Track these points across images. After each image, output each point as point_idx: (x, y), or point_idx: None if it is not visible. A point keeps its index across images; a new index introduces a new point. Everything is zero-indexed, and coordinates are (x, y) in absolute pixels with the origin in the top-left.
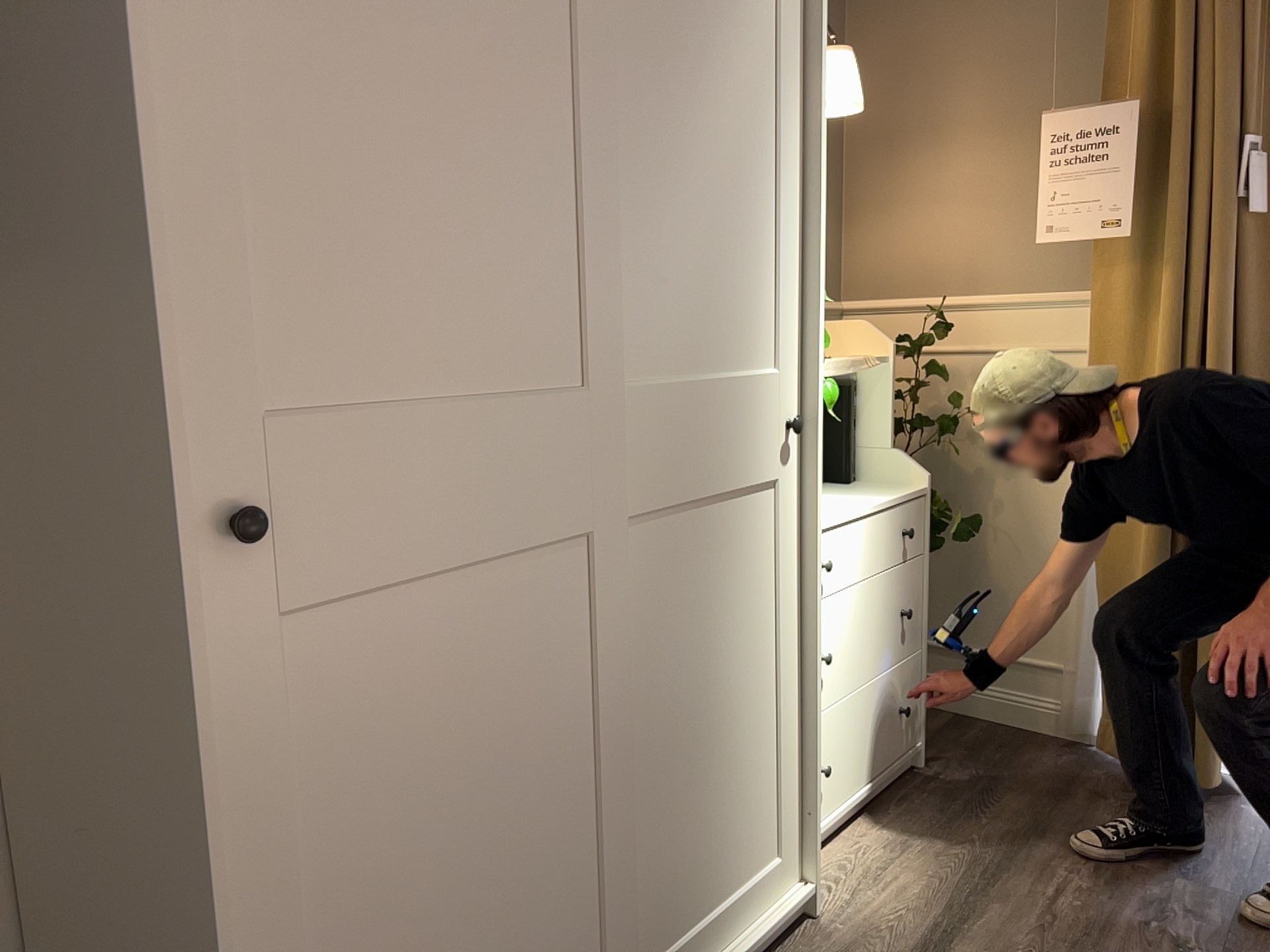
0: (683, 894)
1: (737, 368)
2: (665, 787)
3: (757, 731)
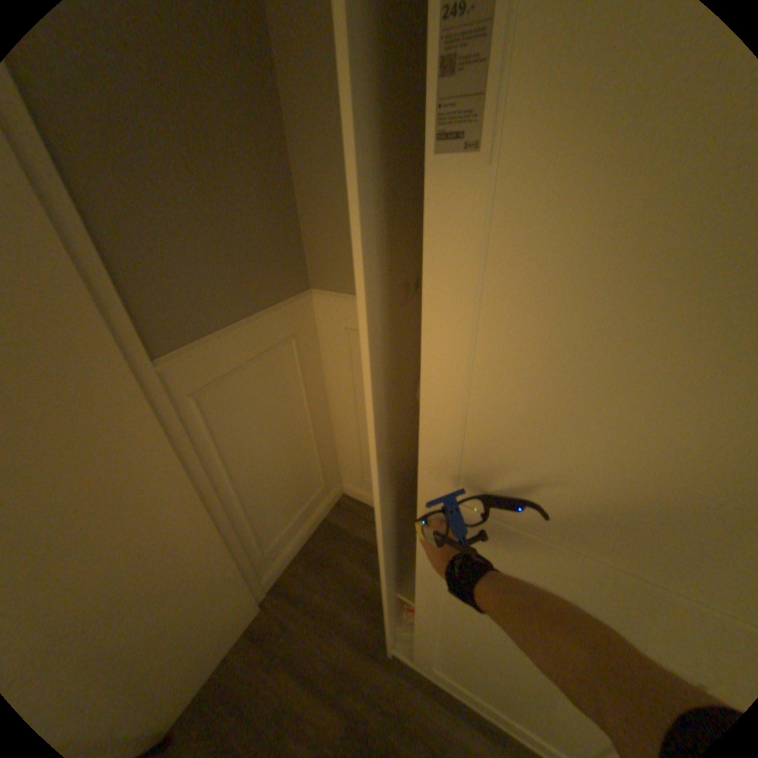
0: None
1: None
2: None
3: None
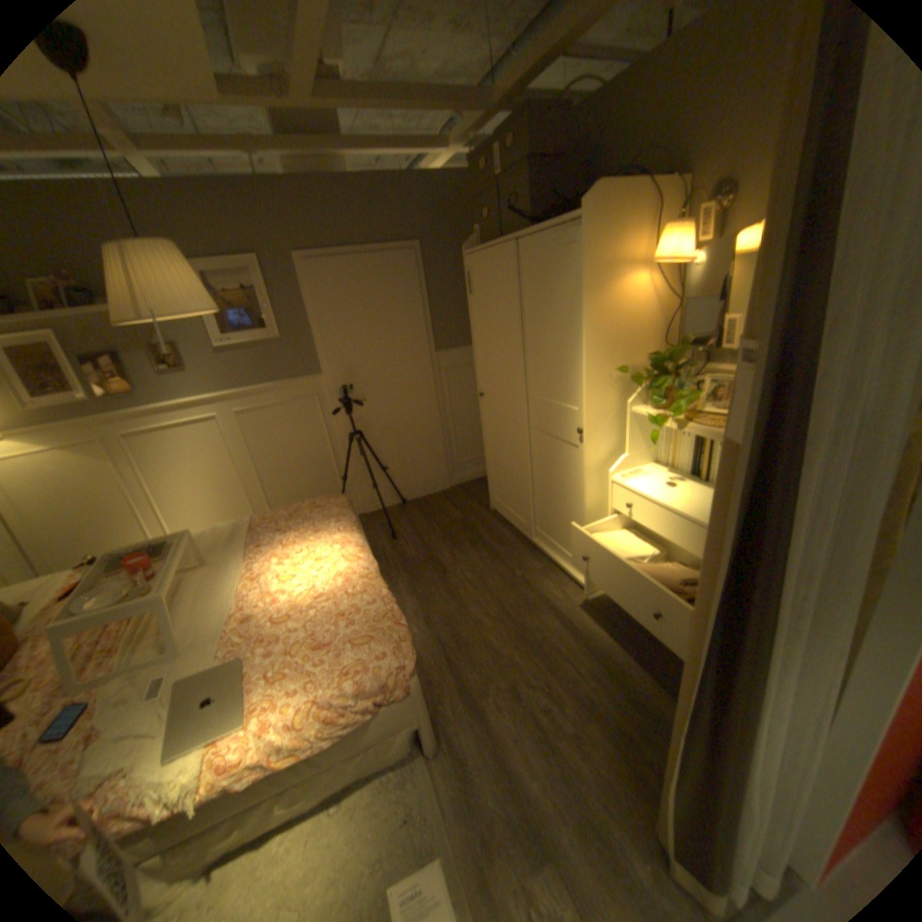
0: (549, 529)
1: (561, 404)
2: (544, 498)
3: (571, 517)
